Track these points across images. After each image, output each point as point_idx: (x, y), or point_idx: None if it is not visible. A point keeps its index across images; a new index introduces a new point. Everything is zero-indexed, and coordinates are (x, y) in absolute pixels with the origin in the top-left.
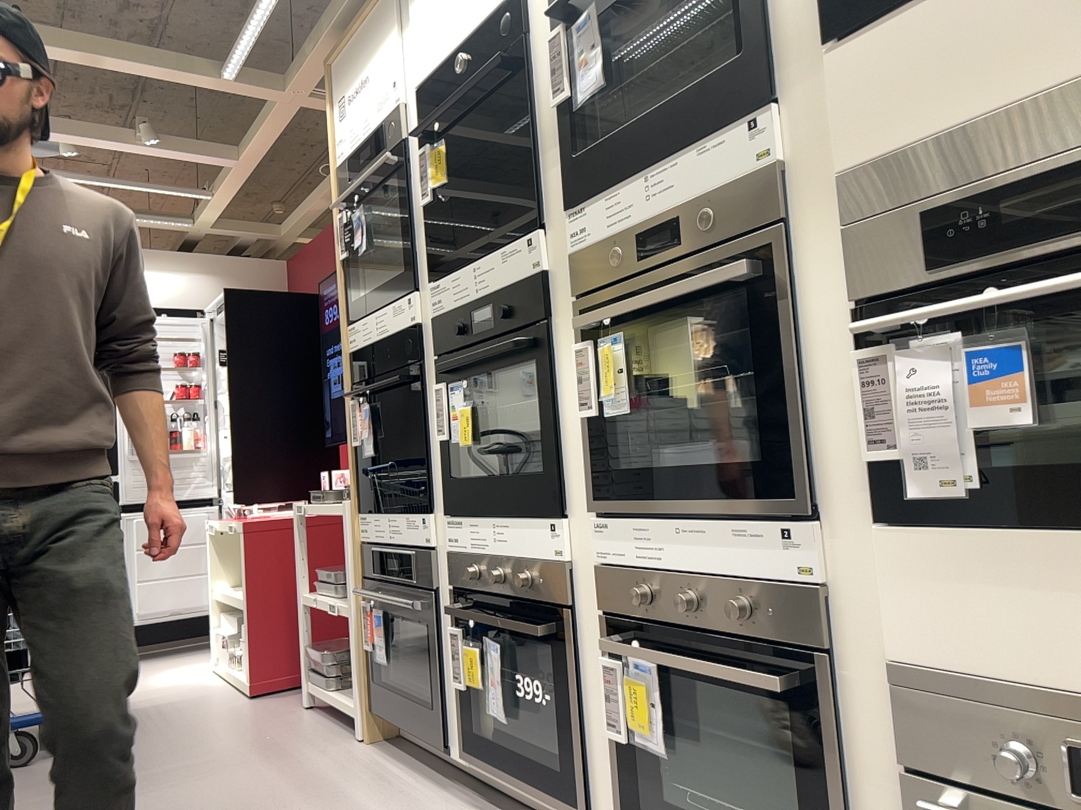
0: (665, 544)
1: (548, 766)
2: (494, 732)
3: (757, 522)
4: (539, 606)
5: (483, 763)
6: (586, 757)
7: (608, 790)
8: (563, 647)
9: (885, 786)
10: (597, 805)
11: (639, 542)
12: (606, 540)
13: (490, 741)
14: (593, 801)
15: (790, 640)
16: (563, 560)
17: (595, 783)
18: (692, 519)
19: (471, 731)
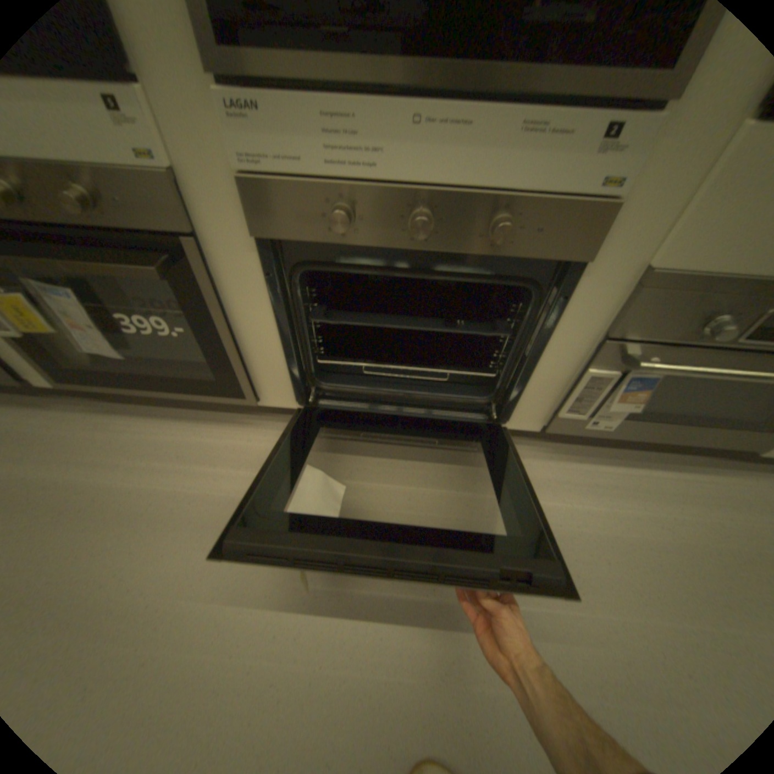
0: (384, 138)
1: (179, 368)
2: (90, 356)
3: (570, 107)
4: (121, 231)
5: (93, 385)
6: (241, 362)
7: (275, 379)
8: (190, 277)
9: (573, 345)
10: (261, 388)
11: (331, 133)
12: (255, 128)
13: (86, 363)
14: (253, 385)
15: (549, 254)
16: (156, 161)
17: (257, 376)
18: (449, 95)
19: (59, 364)
